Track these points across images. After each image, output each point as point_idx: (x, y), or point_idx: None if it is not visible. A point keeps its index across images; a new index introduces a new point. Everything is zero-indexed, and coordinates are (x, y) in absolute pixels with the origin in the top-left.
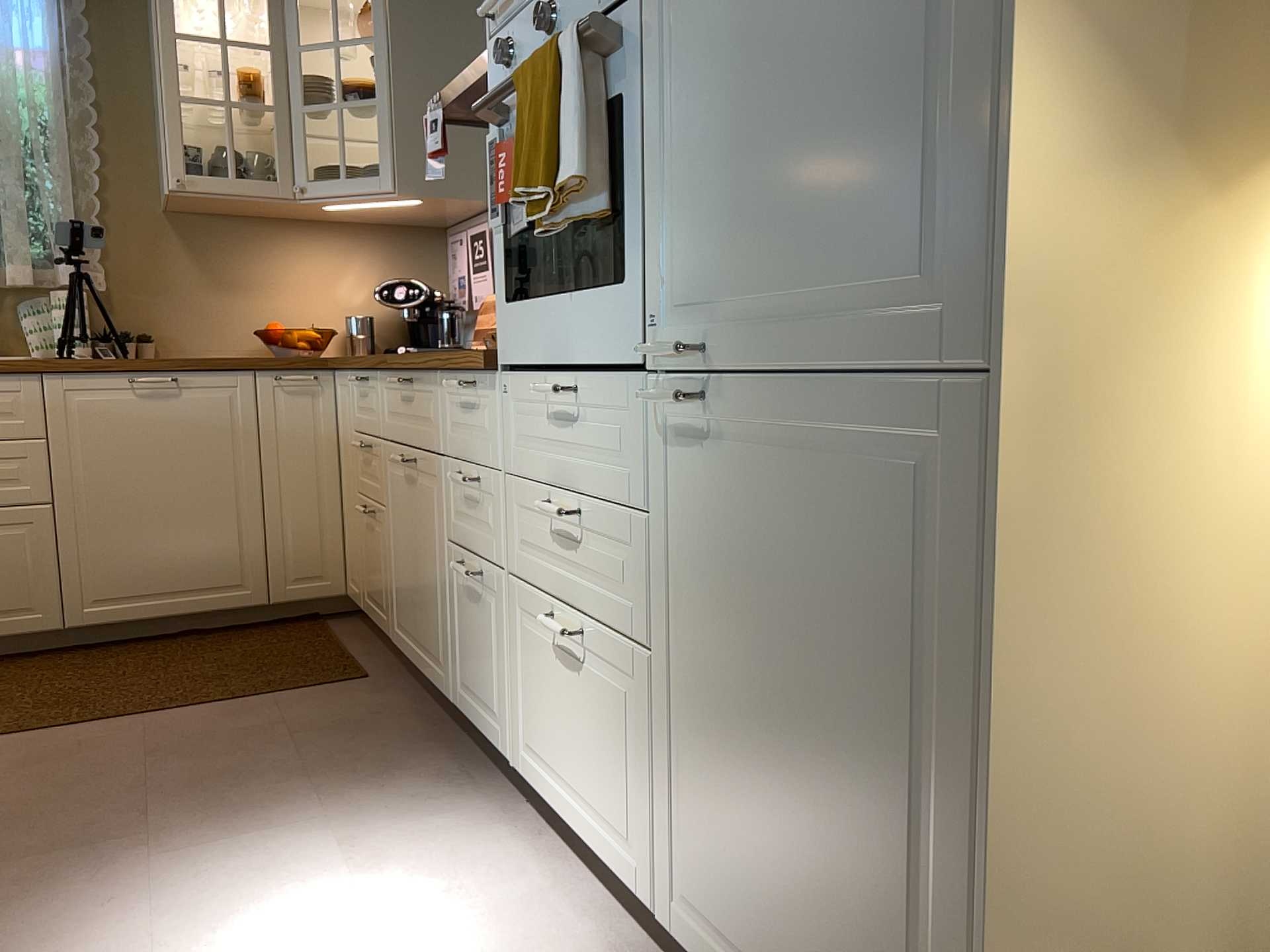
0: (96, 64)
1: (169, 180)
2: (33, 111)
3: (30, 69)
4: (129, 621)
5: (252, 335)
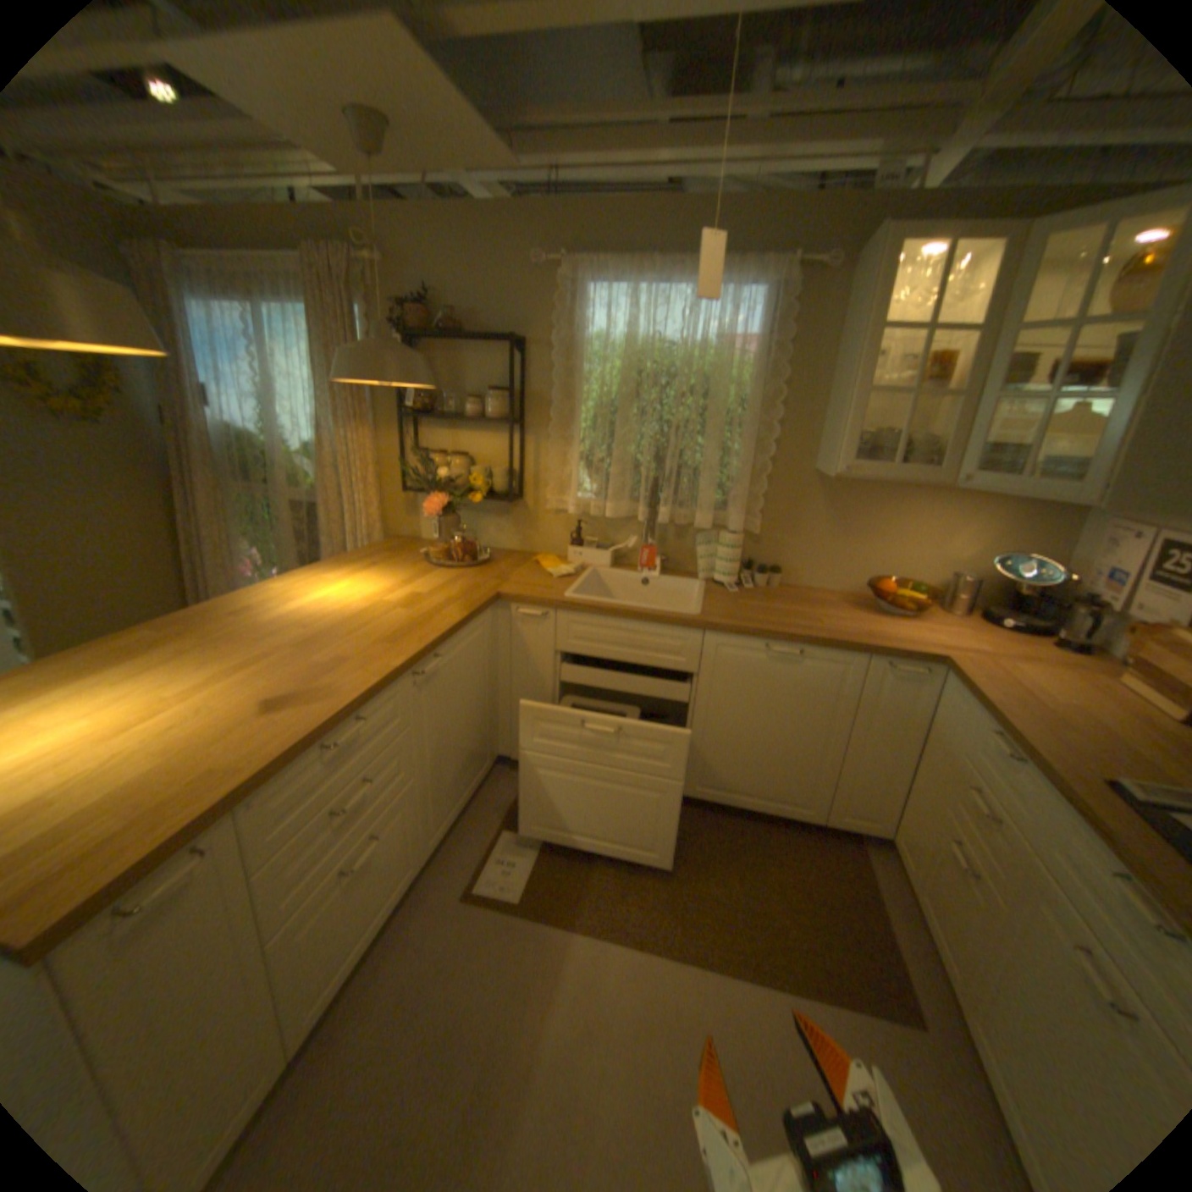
0: (794, 342)
1: (838, 466)
2: (739, 391)
3: (745, 356)
4: (722, 804)
5: (860, 575)
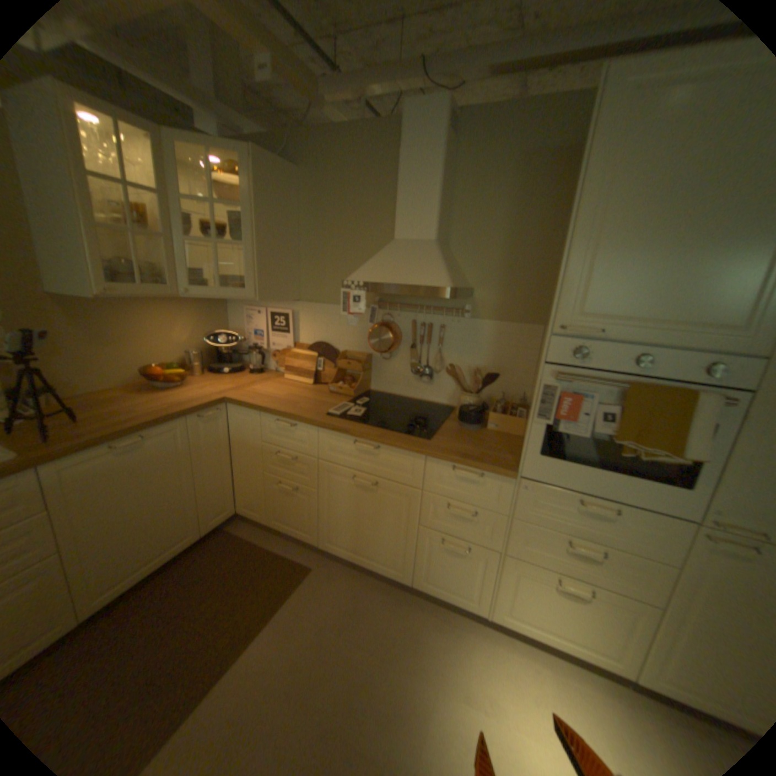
0: None
1: (92, 289)
2: None
3: None
4: (123, 592)
5: (123, 371)
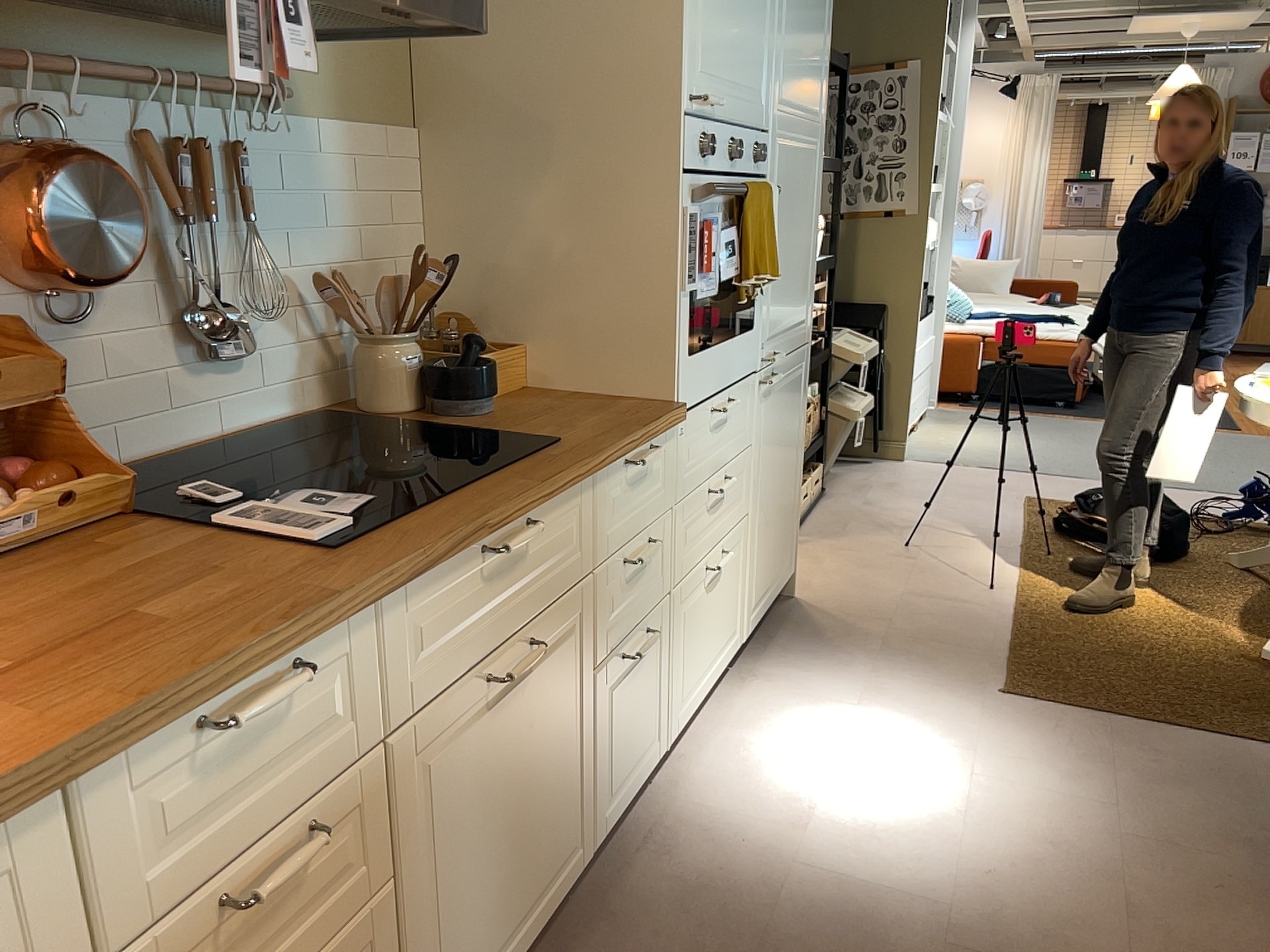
0: None
1: None
2: None
3: None
4: None
5: None
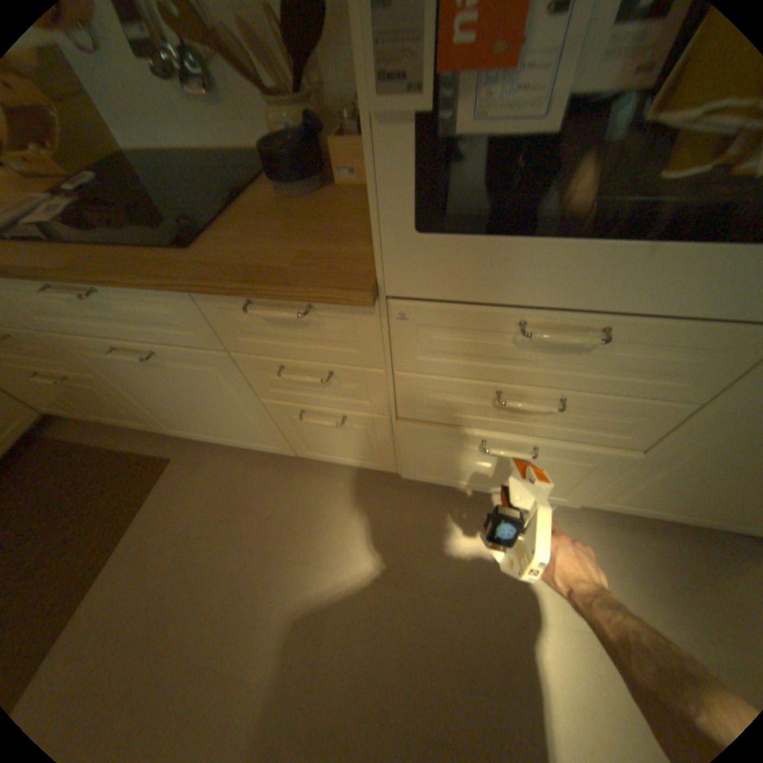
0: None
1: None
2: None
3: None
4: None
5: None
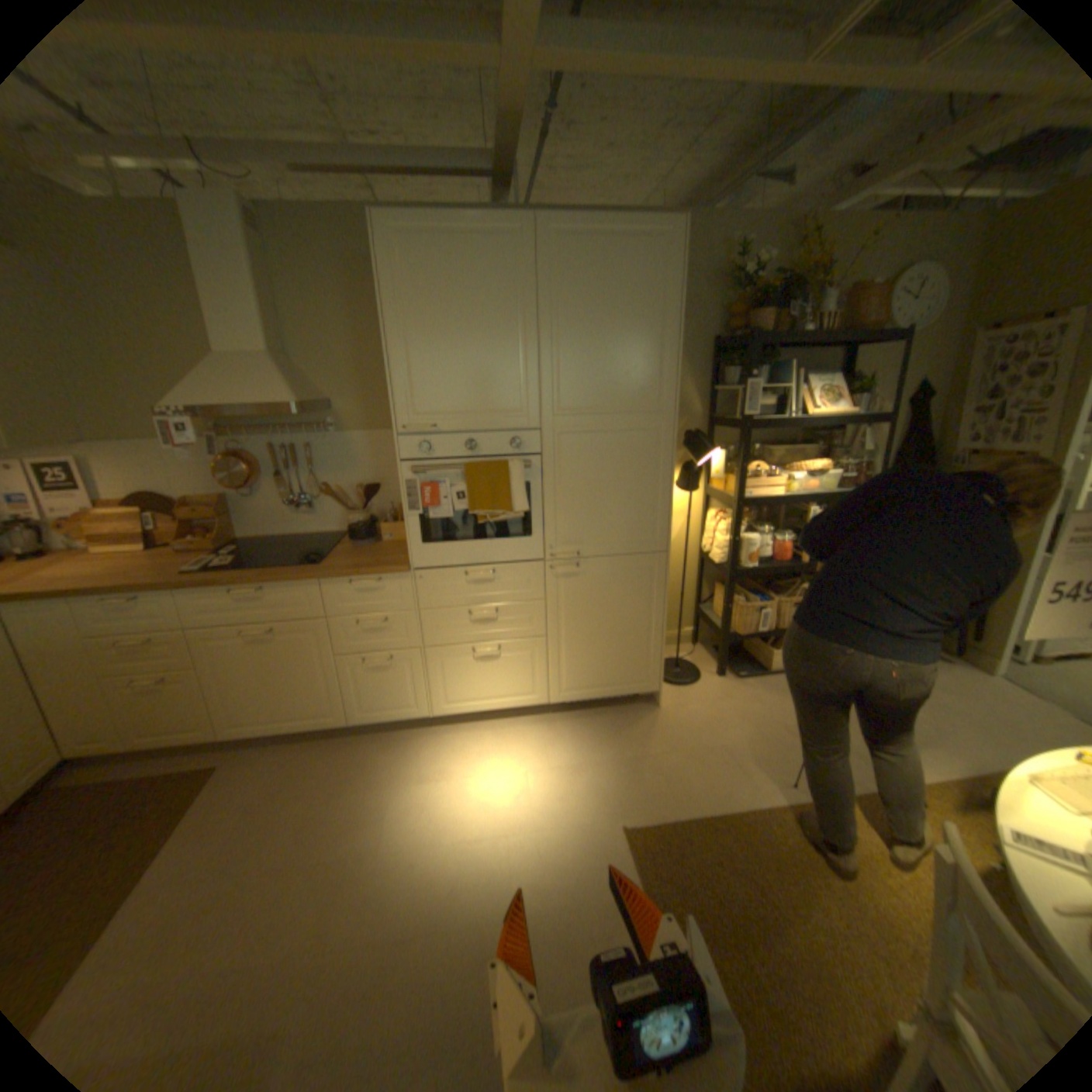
0: None
1: None
2: None
3: None
4: None
5: None
